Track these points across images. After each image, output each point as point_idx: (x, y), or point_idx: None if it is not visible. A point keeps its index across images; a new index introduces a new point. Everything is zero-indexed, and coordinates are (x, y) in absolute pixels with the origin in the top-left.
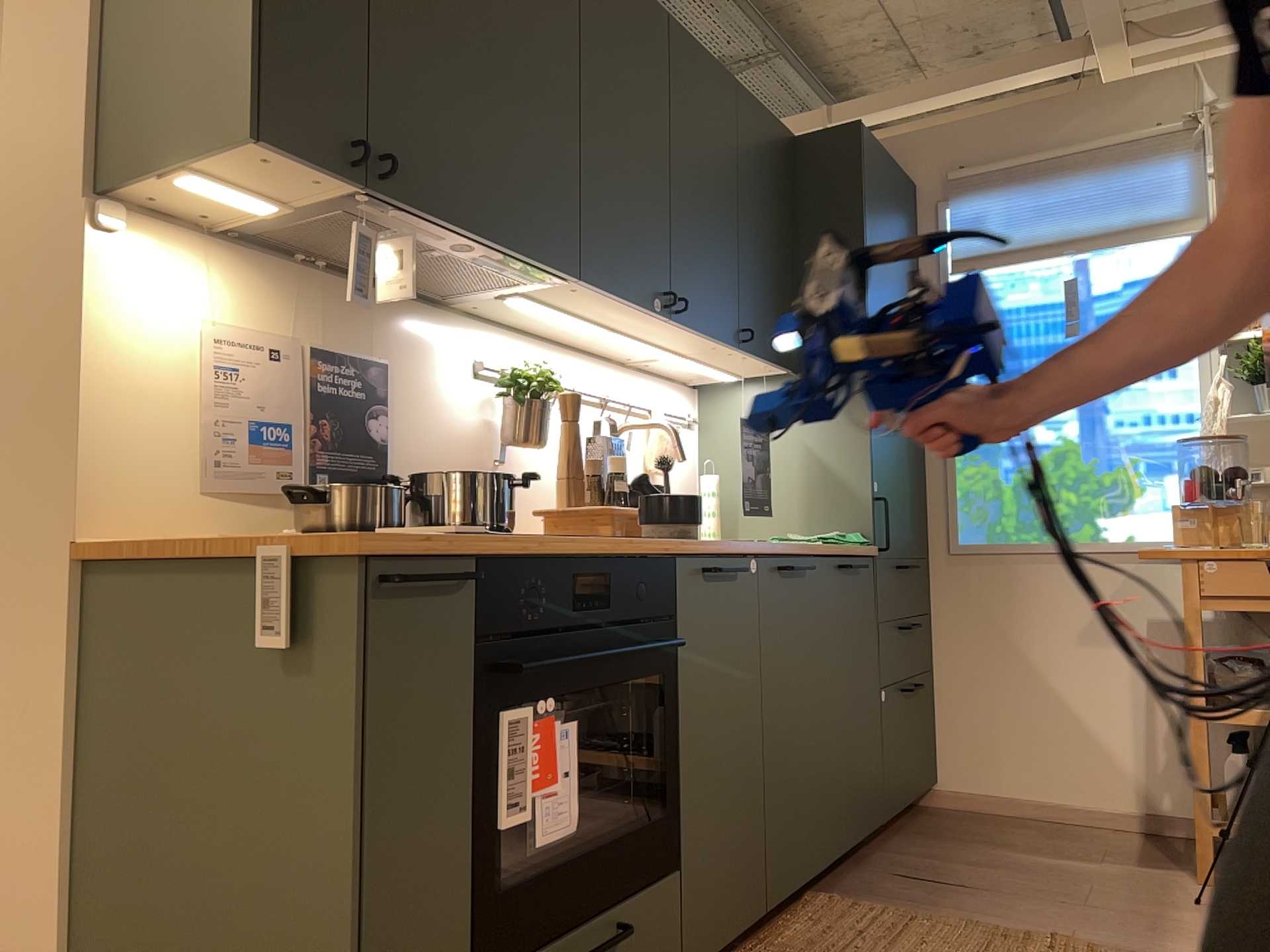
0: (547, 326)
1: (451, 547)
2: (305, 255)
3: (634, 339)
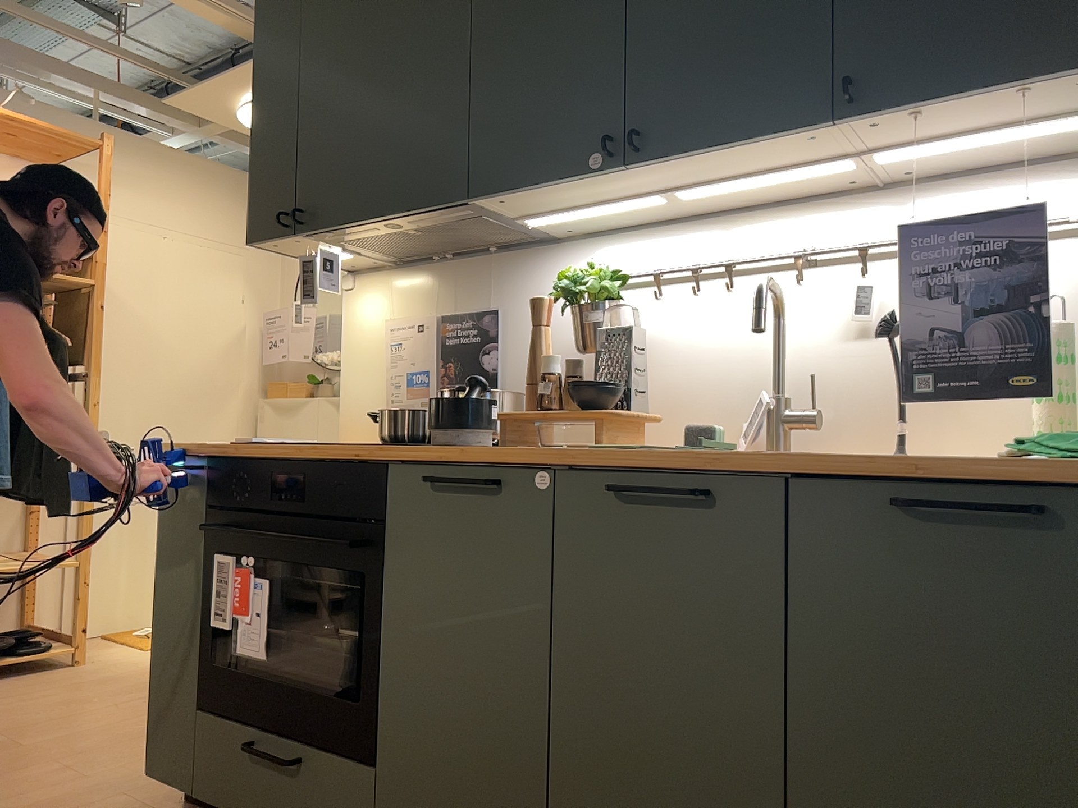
0: (661, 211)
1: (190, 450)
2: (434, 255)
3: (720, 185)
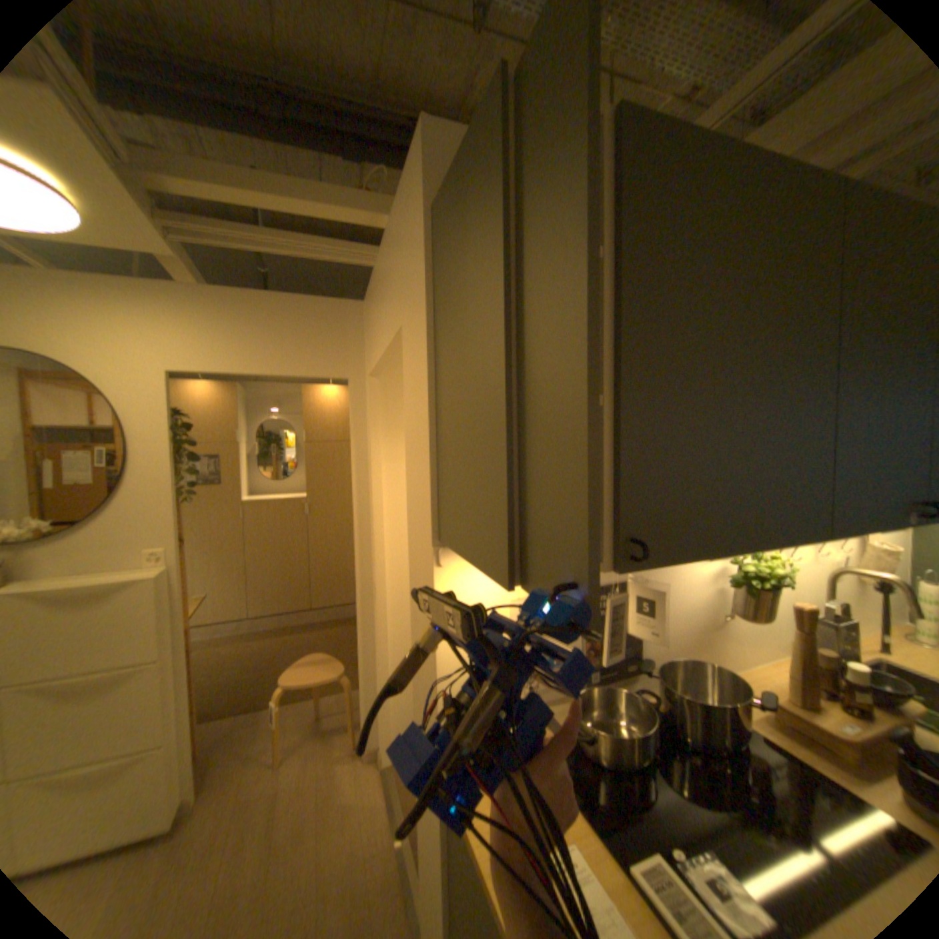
0: None
1: None
2: None
3: None
